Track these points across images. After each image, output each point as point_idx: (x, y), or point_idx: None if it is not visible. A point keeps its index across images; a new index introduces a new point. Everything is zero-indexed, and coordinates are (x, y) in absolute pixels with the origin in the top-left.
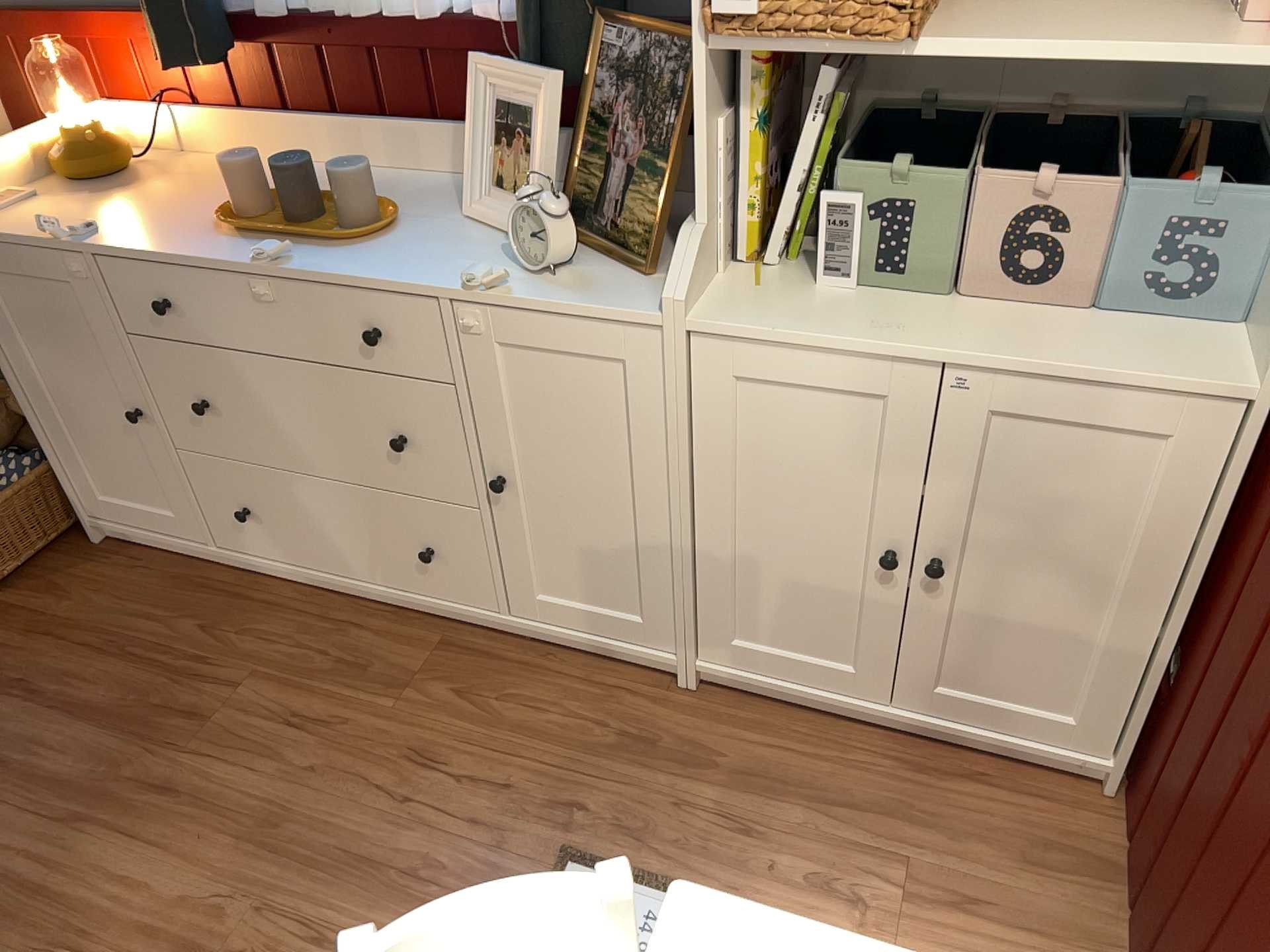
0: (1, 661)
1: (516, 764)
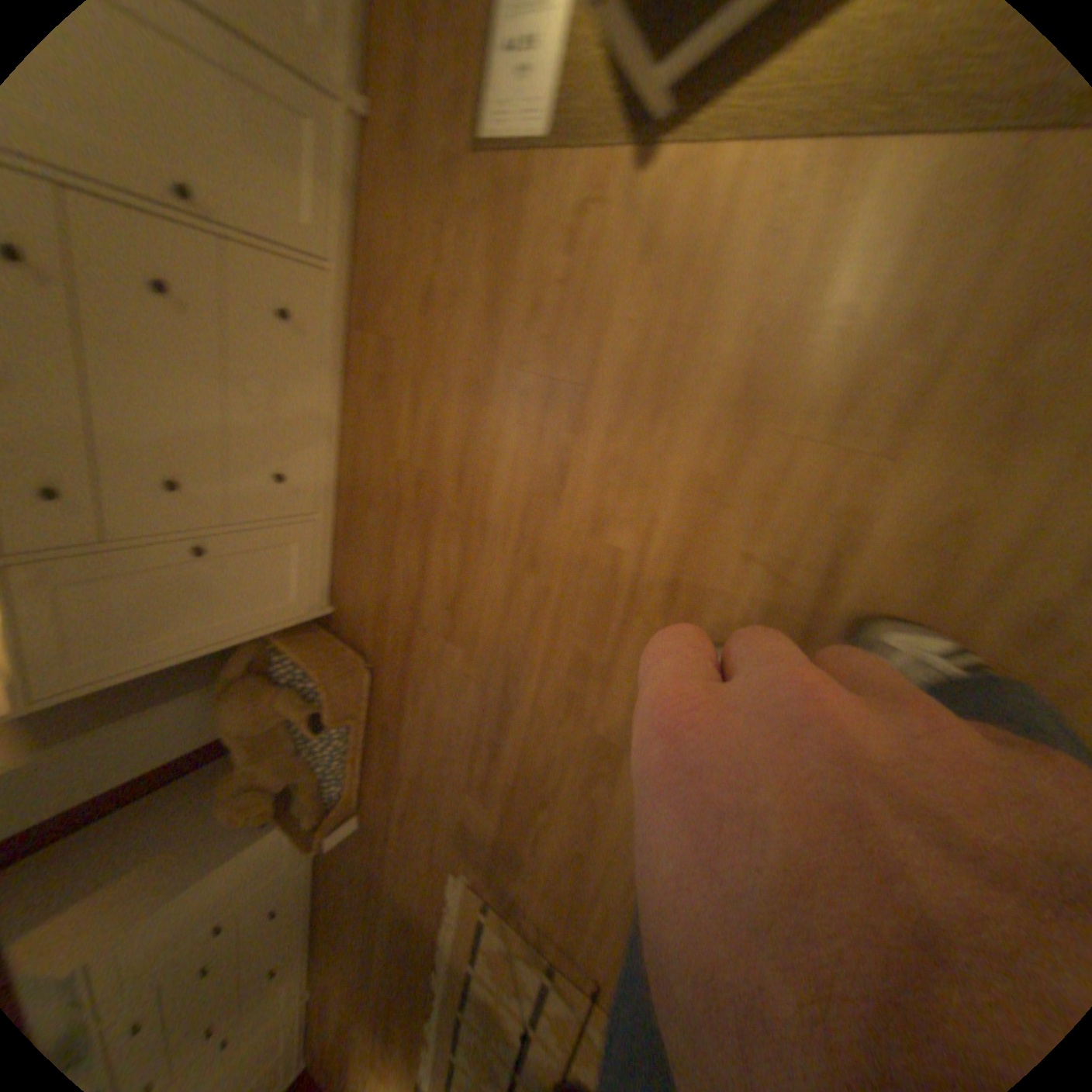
0: (397, 635)
1: (418, 219)
